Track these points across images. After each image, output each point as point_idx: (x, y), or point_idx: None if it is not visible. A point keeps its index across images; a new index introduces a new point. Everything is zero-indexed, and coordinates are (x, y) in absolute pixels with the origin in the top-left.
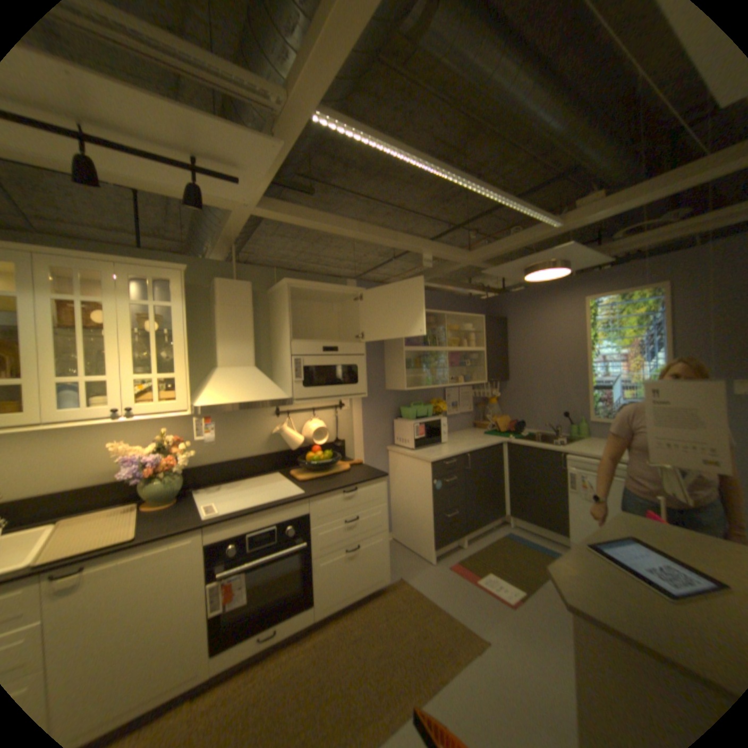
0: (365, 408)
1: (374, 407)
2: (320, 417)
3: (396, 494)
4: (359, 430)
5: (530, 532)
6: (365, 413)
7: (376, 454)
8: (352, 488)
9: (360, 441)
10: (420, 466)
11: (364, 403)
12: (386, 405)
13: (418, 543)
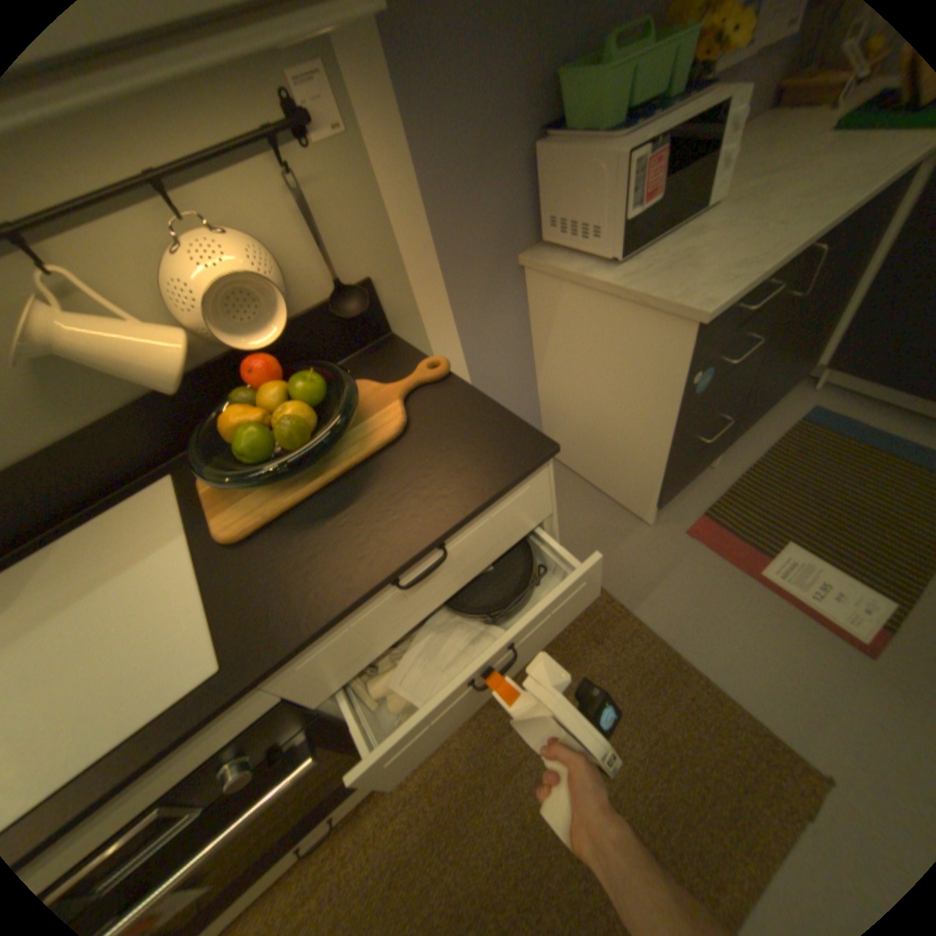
0: (412, 112)
1: (451, 96)
2: (221, 217)
3: (554, 383)
4: (415, 226)
5: (865, 395)
6: (419, 141)
7: (487, 290)
8: (425, 553)
9: (426, 266)
10: (647, 328)
11: (405, 81)
12: (499, 76)
13: (611, 482)
